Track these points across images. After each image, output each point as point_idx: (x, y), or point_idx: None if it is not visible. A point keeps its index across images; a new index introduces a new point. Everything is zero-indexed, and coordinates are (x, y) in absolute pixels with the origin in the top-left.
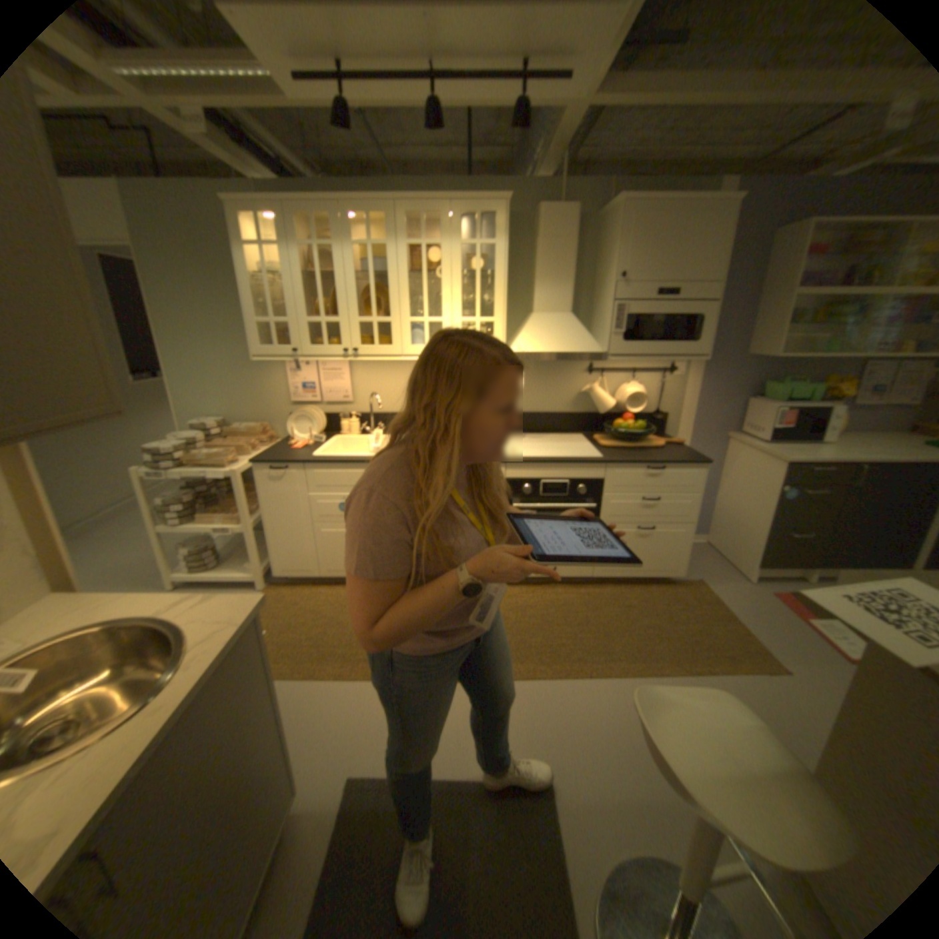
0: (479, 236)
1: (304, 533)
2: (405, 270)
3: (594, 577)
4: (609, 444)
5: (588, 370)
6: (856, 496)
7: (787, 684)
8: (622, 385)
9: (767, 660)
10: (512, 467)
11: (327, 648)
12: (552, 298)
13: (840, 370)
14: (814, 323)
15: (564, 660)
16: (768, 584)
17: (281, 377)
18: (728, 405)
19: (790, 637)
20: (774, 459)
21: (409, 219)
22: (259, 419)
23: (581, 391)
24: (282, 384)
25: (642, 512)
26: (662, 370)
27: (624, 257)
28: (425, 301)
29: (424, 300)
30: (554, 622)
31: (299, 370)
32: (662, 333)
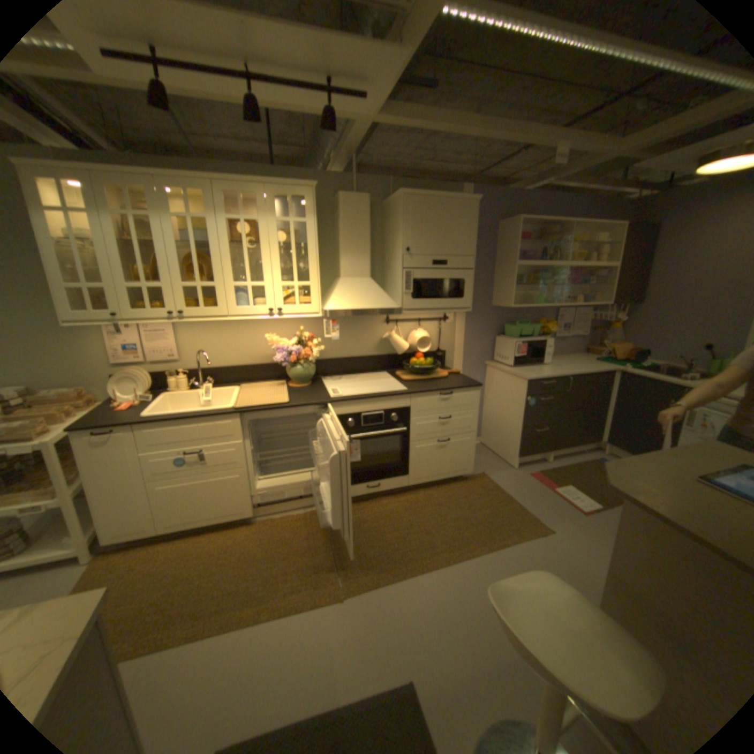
0: (289, 215)
1: (134, 495)
2: (224, 241)
3: (409, 486)
4: (408, 378)
5: (385, 322)
6: (567, 398)
7: (553, 541)
8: (411, 332)
9: (537, 526)
10: (336, 405)
11: (172, 611)
12: (354, 267)
13: (545, 315)
14: (527, 284)
15: (399, 563)
16: (524, 468)
17: (95, 341)
18: (482, 342)
19: (546, 505)
20: (517, 378)
21: (223, 197)
22: (70, 384)
23: (381, 338)
24: (97, 348)
25: (439, 429)
26: (438, 319)
27: (406, 236)
28: (245, 268)
29: (243, 267)
30: (384, 531)
31: (116, 333)
32: (437, 293)
